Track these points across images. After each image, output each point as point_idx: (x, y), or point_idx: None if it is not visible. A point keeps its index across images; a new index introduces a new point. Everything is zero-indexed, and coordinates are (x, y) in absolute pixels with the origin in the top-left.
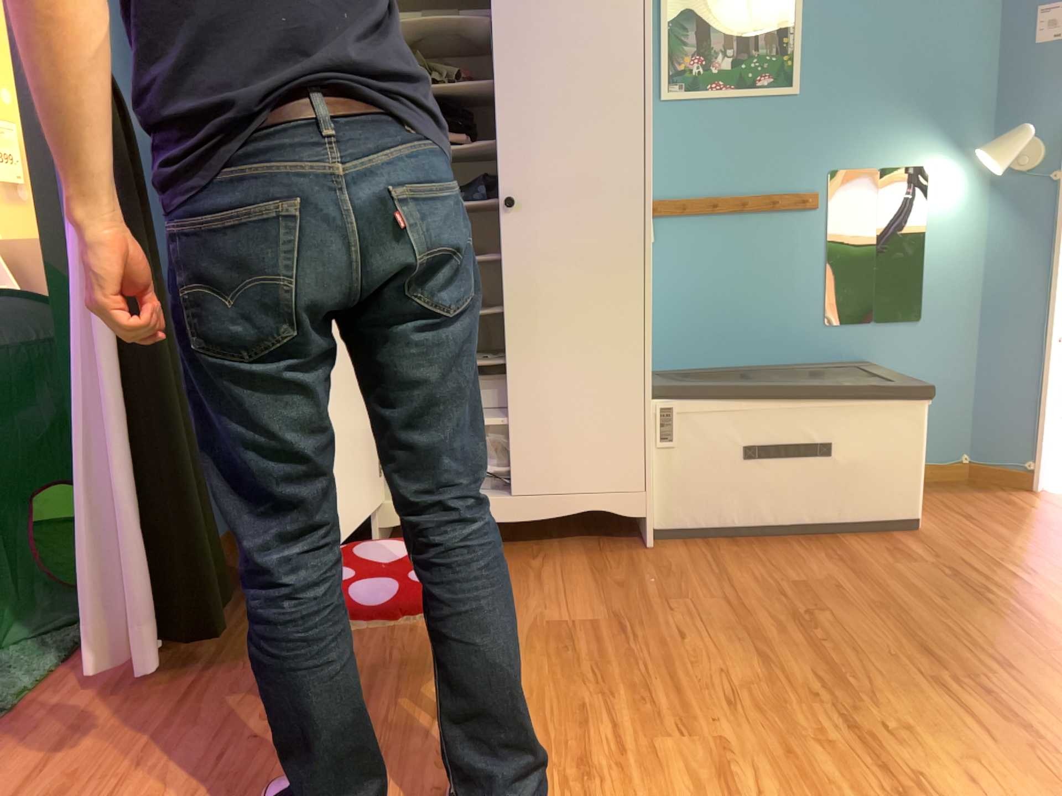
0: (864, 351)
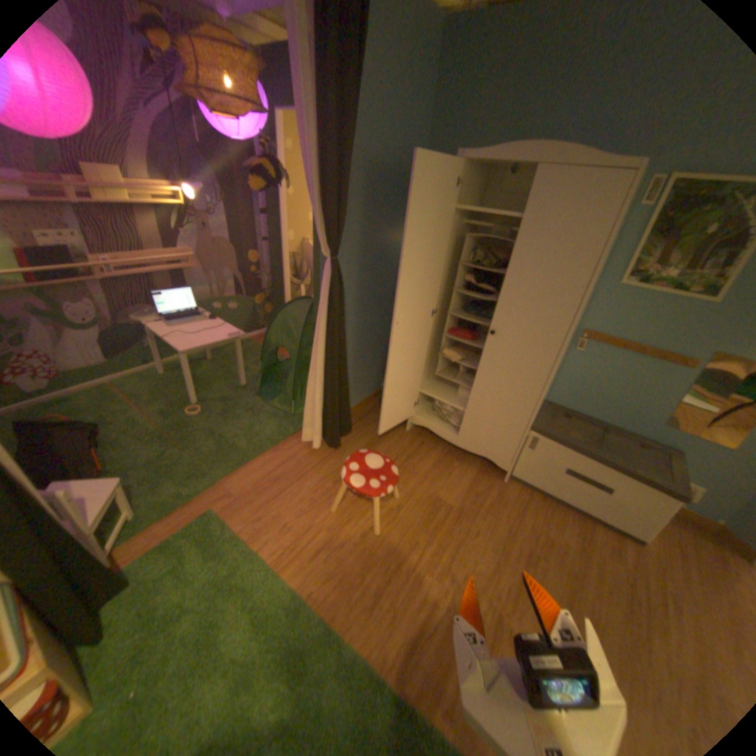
0: (685, 446)
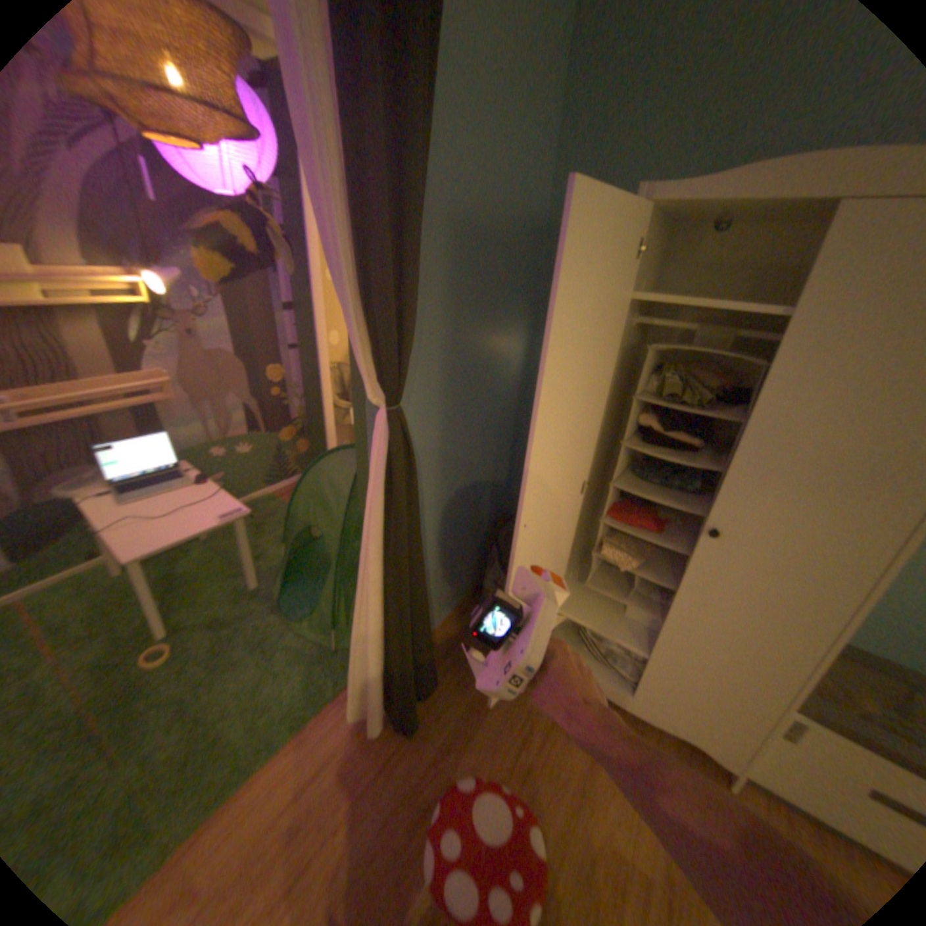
0: None
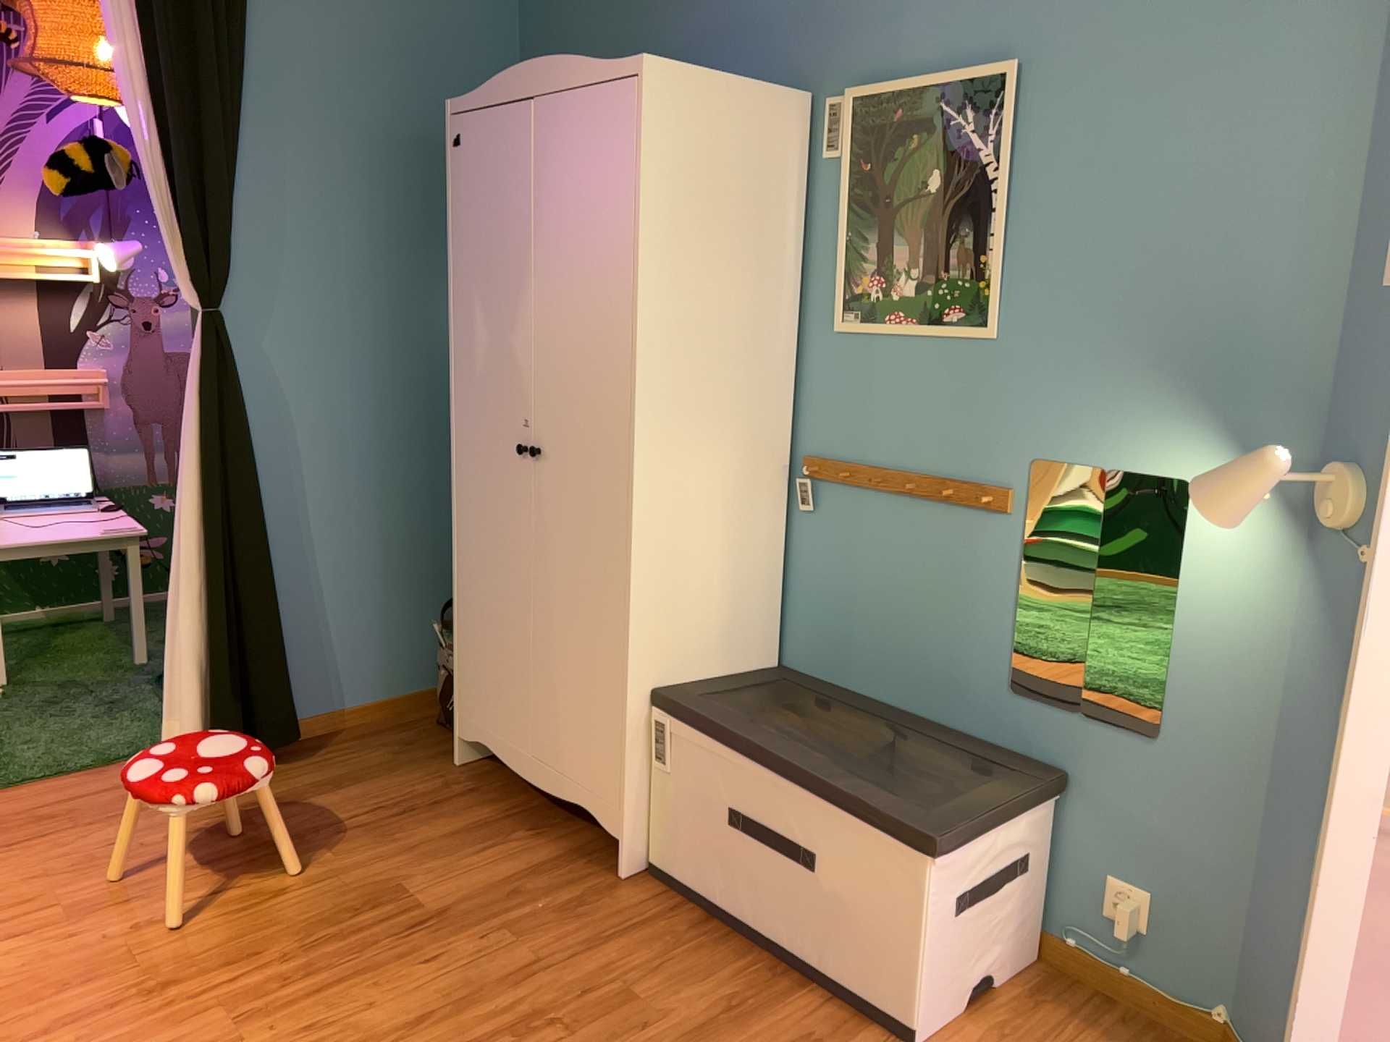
0: (1063, 752)
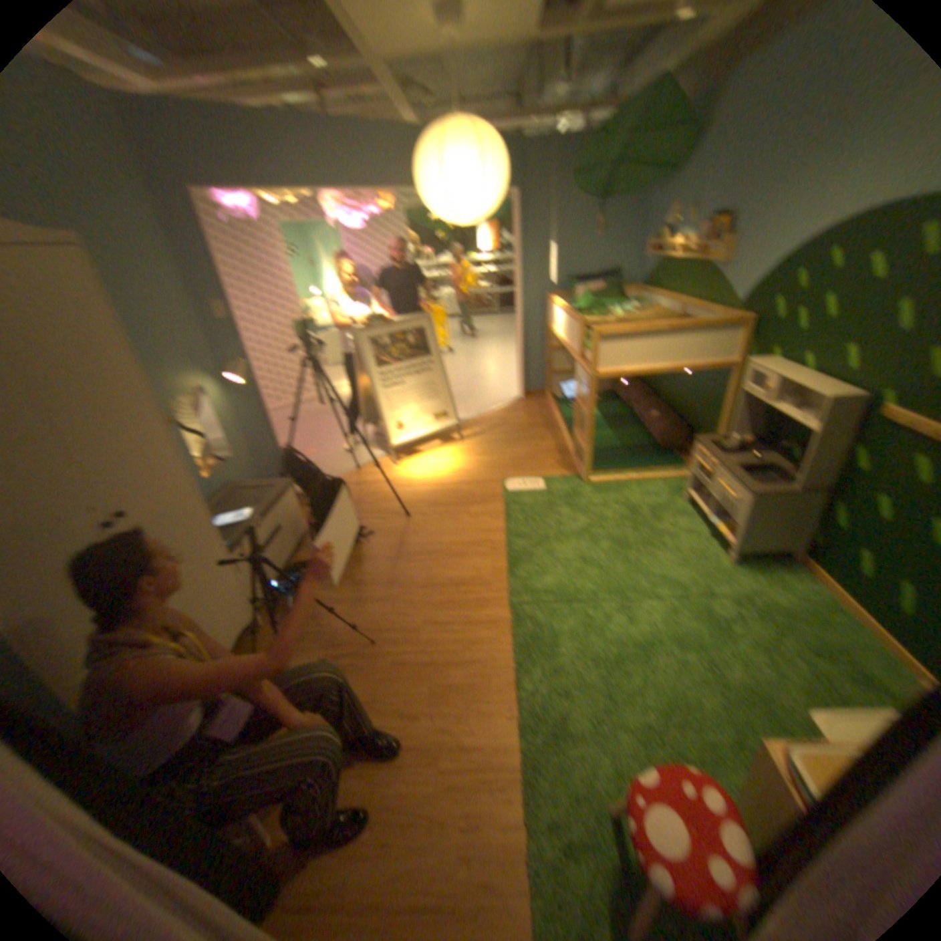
0: (218, 480)
